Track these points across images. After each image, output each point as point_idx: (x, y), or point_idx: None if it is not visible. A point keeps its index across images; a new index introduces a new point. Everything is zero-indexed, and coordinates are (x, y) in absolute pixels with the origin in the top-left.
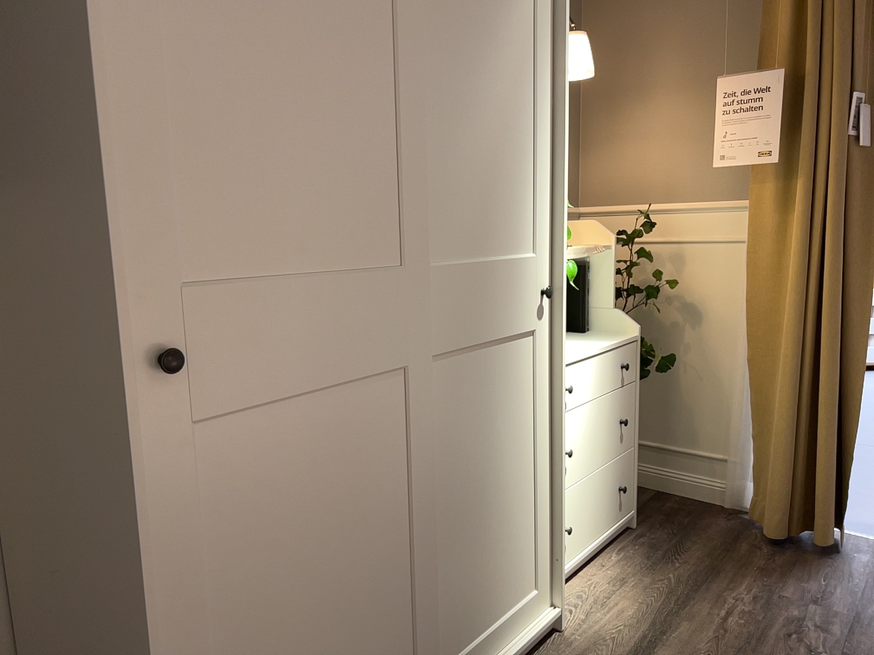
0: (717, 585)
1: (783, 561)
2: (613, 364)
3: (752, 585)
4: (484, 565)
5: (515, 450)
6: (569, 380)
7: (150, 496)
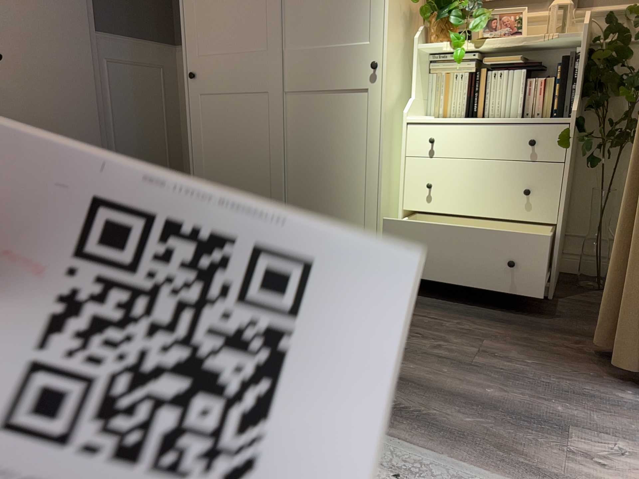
0: (479, 322)
1: (562, 354)
2: (514, 137)
3: (496, 335)
4: (323, 204)
5: (350, 155)
6: (439, 135)
7: (193, 112)
